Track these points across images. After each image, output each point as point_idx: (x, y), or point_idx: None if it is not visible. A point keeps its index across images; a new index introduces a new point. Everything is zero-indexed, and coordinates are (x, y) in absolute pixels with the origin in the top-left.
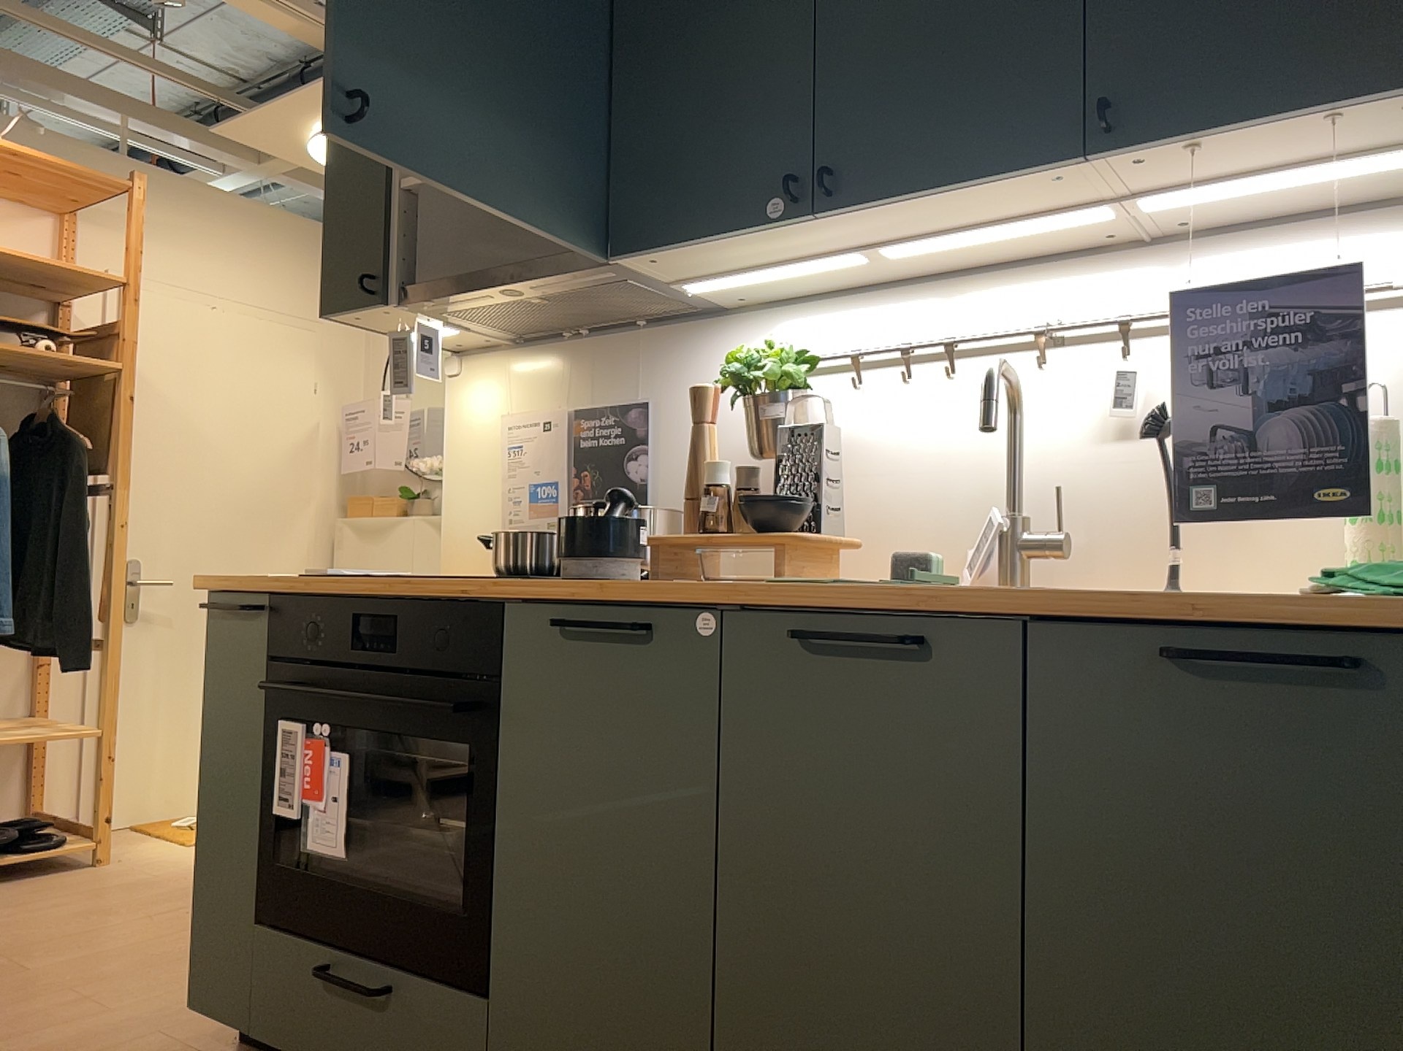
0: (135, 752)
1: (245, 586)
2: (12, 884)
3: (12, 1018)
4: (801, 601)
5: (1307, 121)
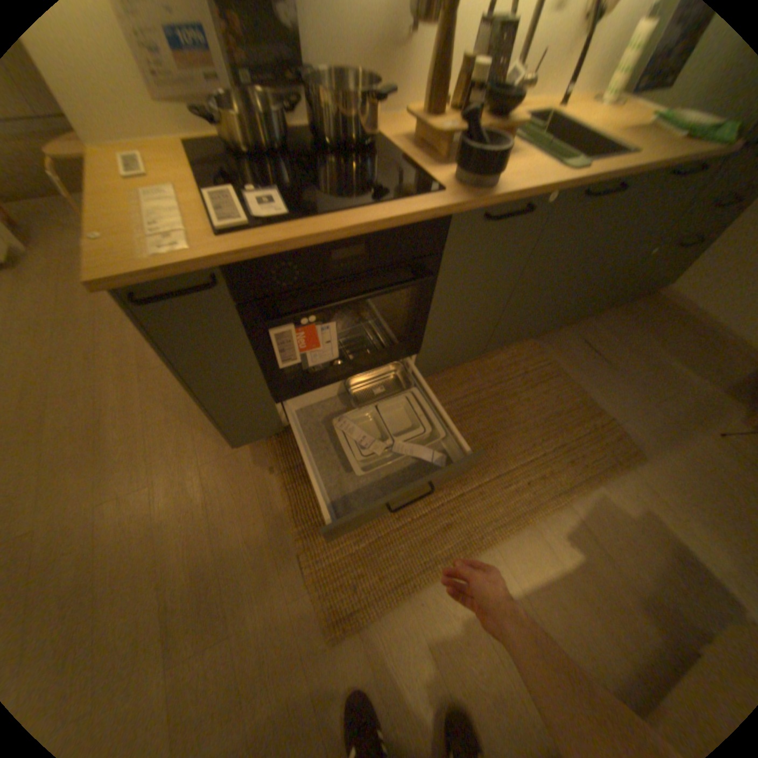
0: None
1: (190, 268)
2: None
3: (113, 534)
4: (598, 179)
5: None
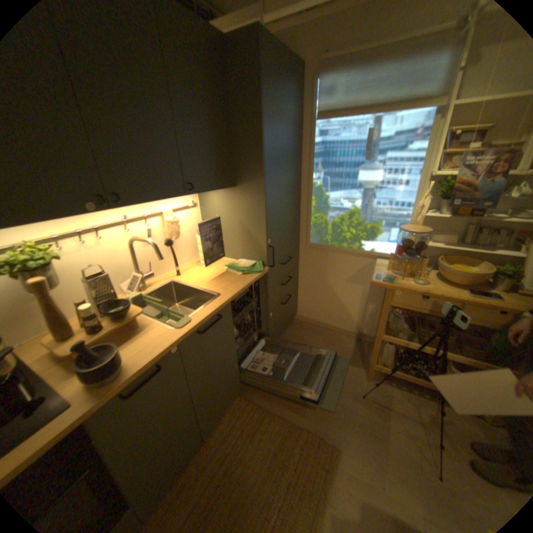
0: None
1: None
2: None
3: None
4: (198, 326)
5: (212, 190)
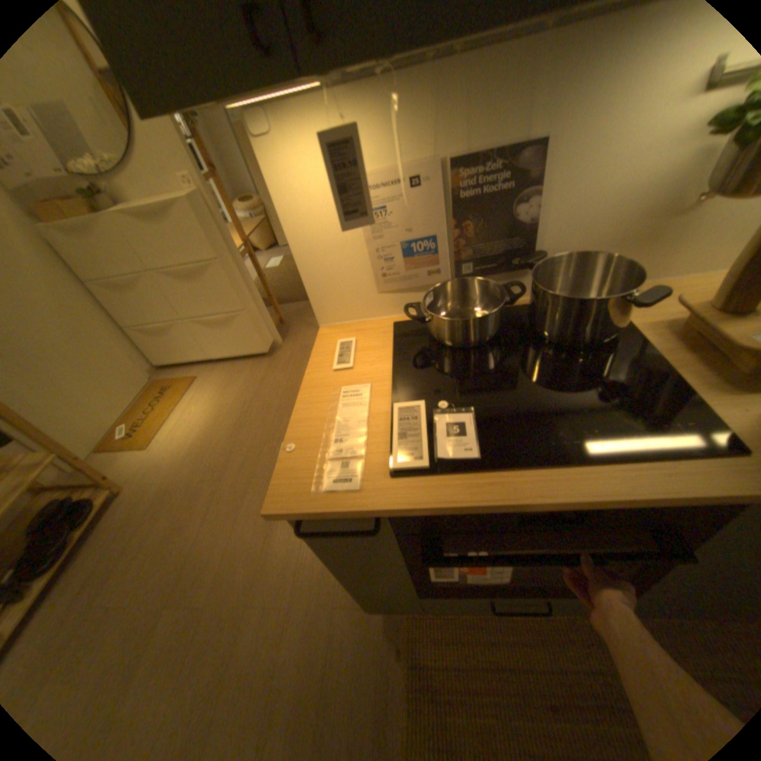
0: (60, 426)
1: (354, 515)
2: (94, 541)
3: (248, 651)
4: None
5: None
